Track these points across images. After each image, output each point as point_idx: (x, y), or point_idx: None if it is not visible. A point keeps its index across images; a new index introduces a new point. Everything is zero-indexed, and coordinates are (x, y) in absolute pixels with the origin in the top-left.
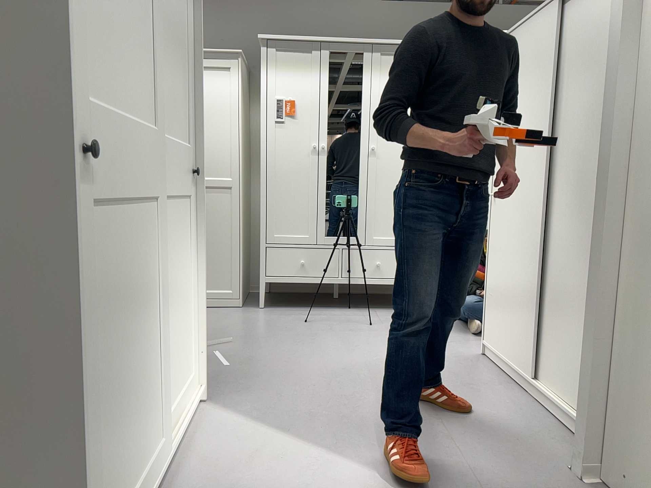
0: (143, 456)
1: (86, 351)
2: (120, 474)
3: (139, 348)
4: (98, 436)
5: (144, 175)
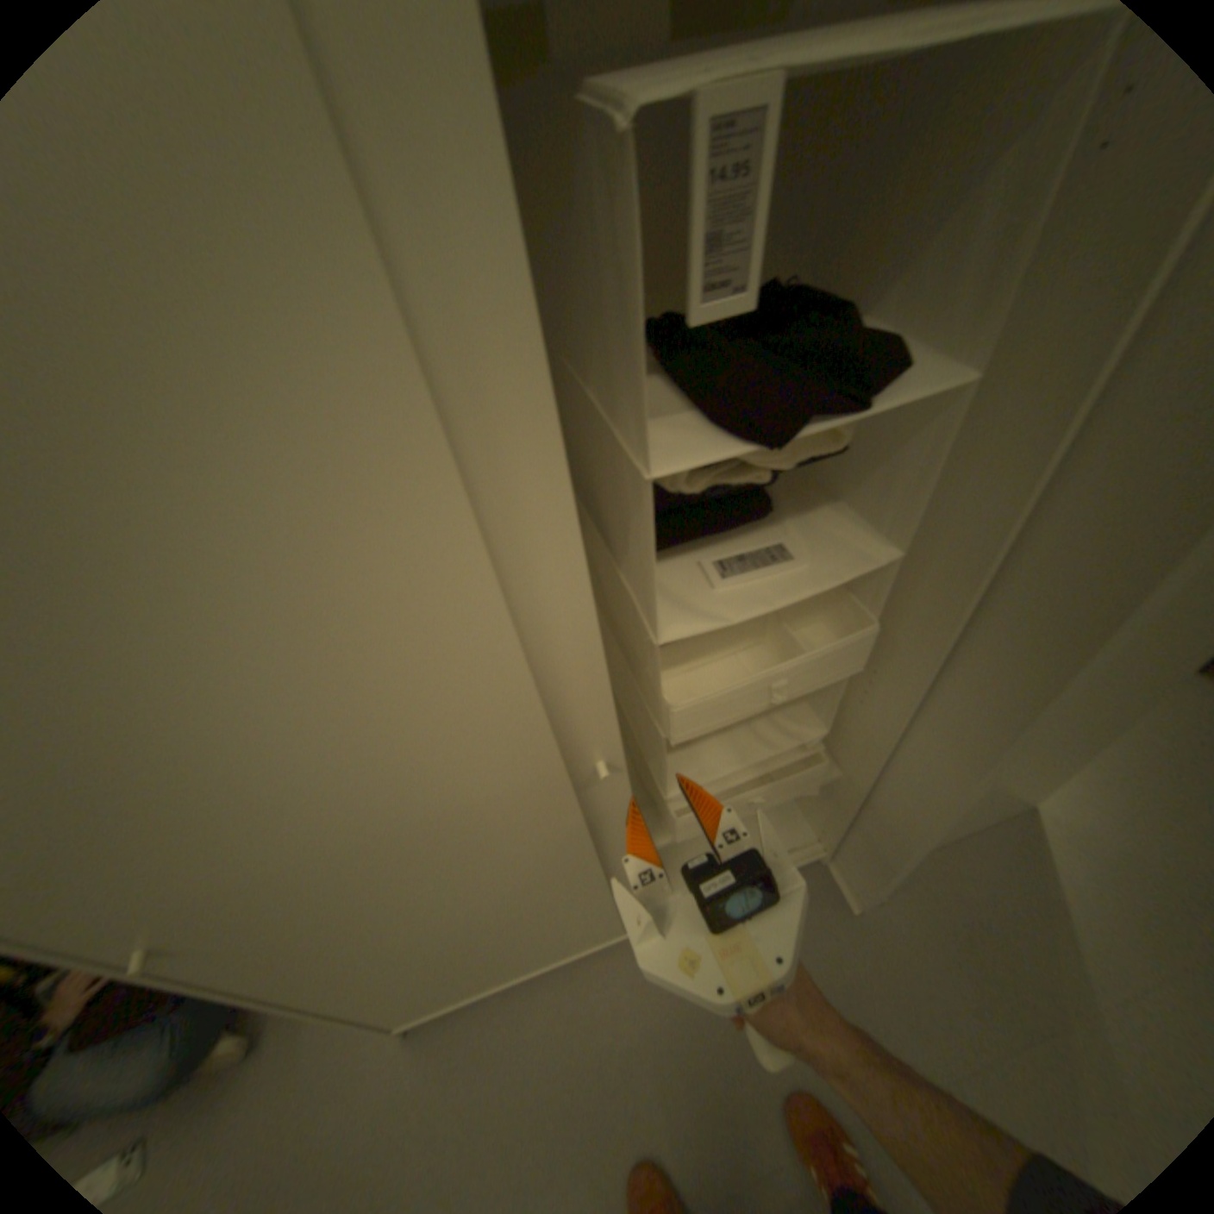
0: None
1: None
2: None
3: None
4: None
5: None
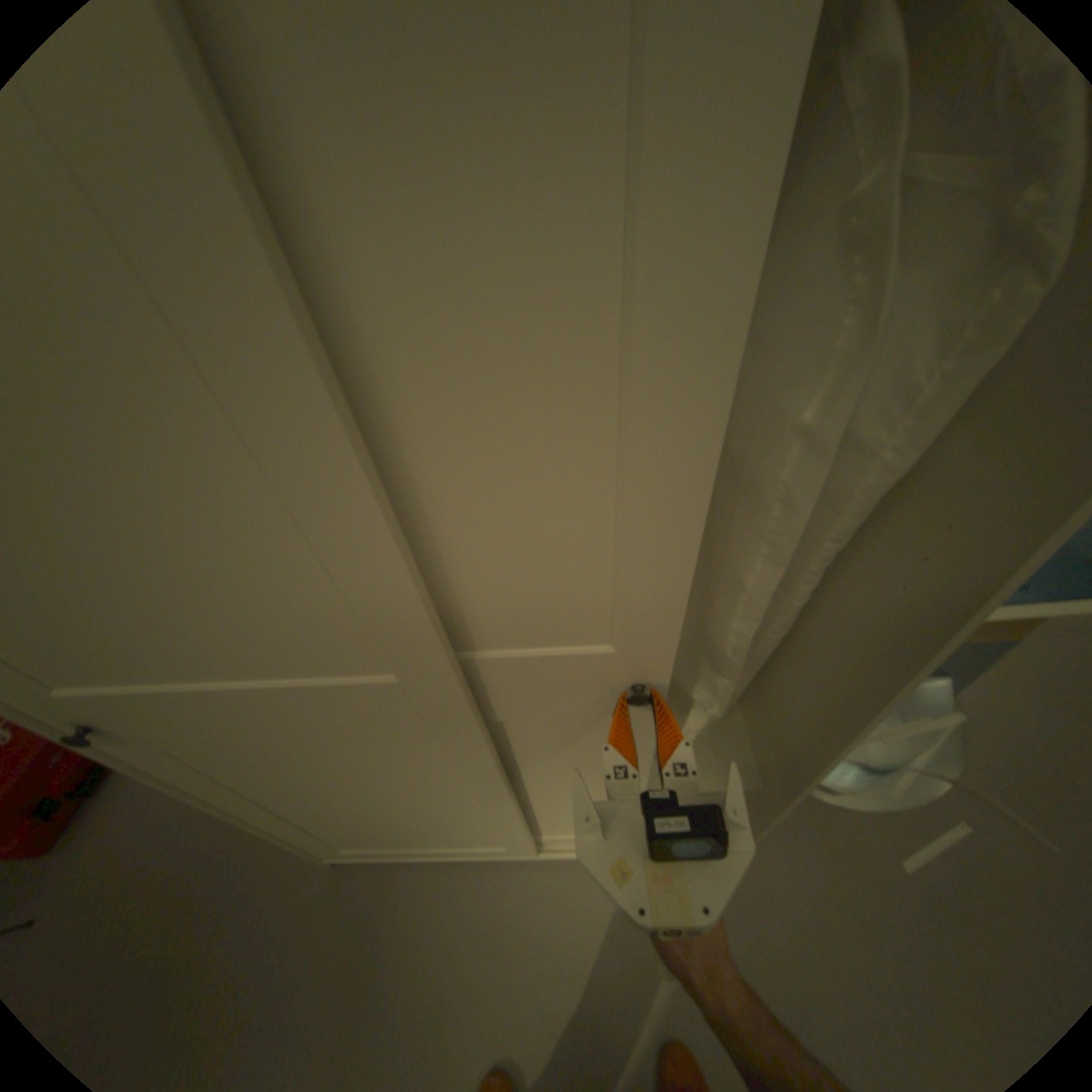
0: (452, 846)
1: (251, 804)
2: (384, 843)
3: (417, 812)
4: (316, 828)
5: (368, 726)
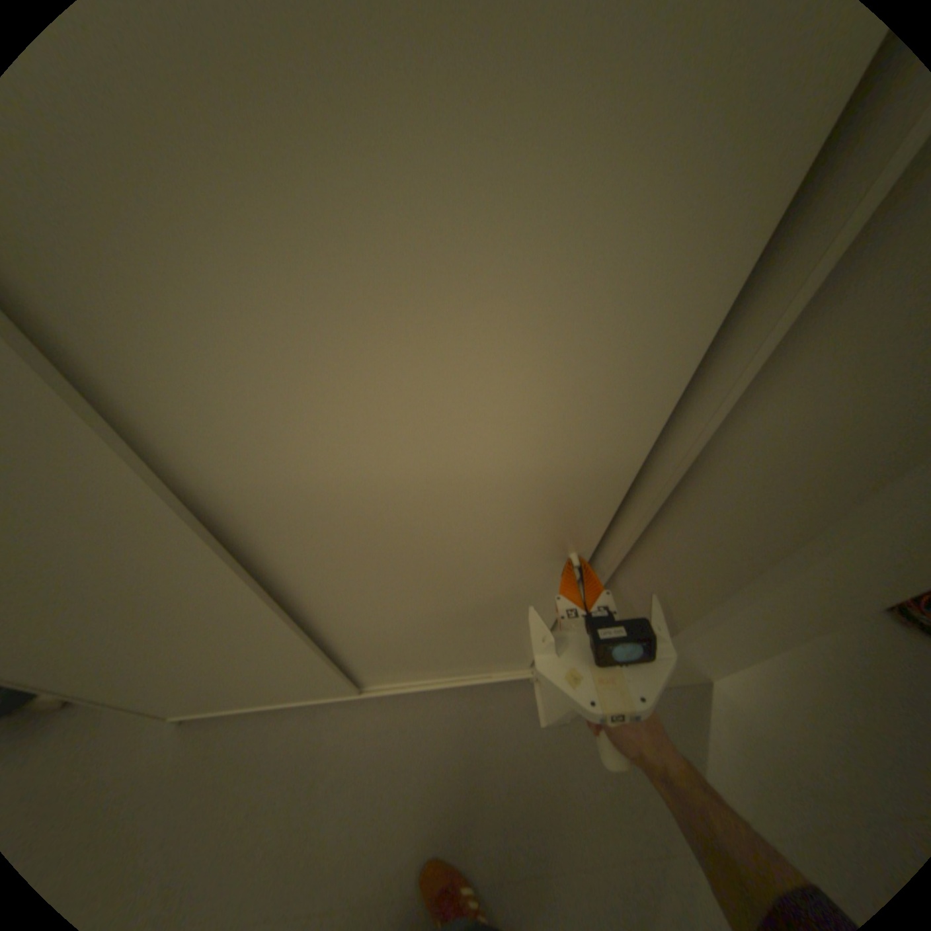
0: None
1: None
2: None
3: None
4: None
5: None
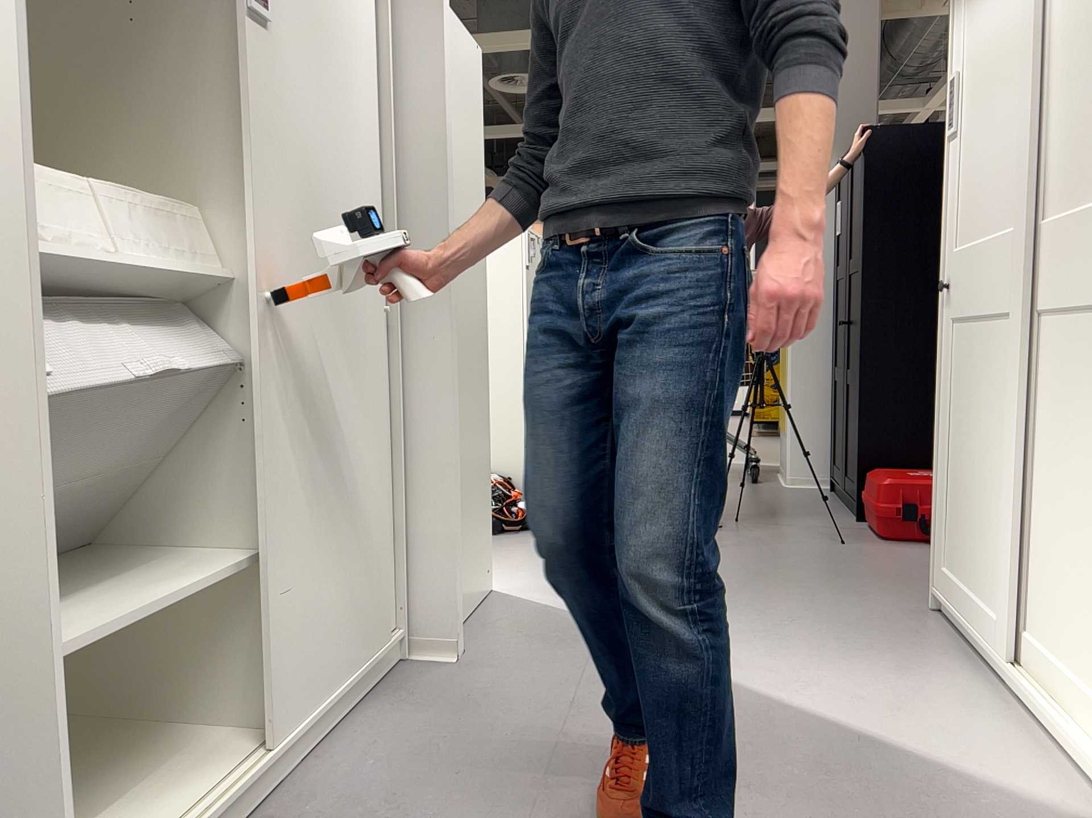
0: (976, 584)
1: (944, 418)
2: (957, 549)
3: (981, 467)
4: (948, 488)
5: (993, 288)
